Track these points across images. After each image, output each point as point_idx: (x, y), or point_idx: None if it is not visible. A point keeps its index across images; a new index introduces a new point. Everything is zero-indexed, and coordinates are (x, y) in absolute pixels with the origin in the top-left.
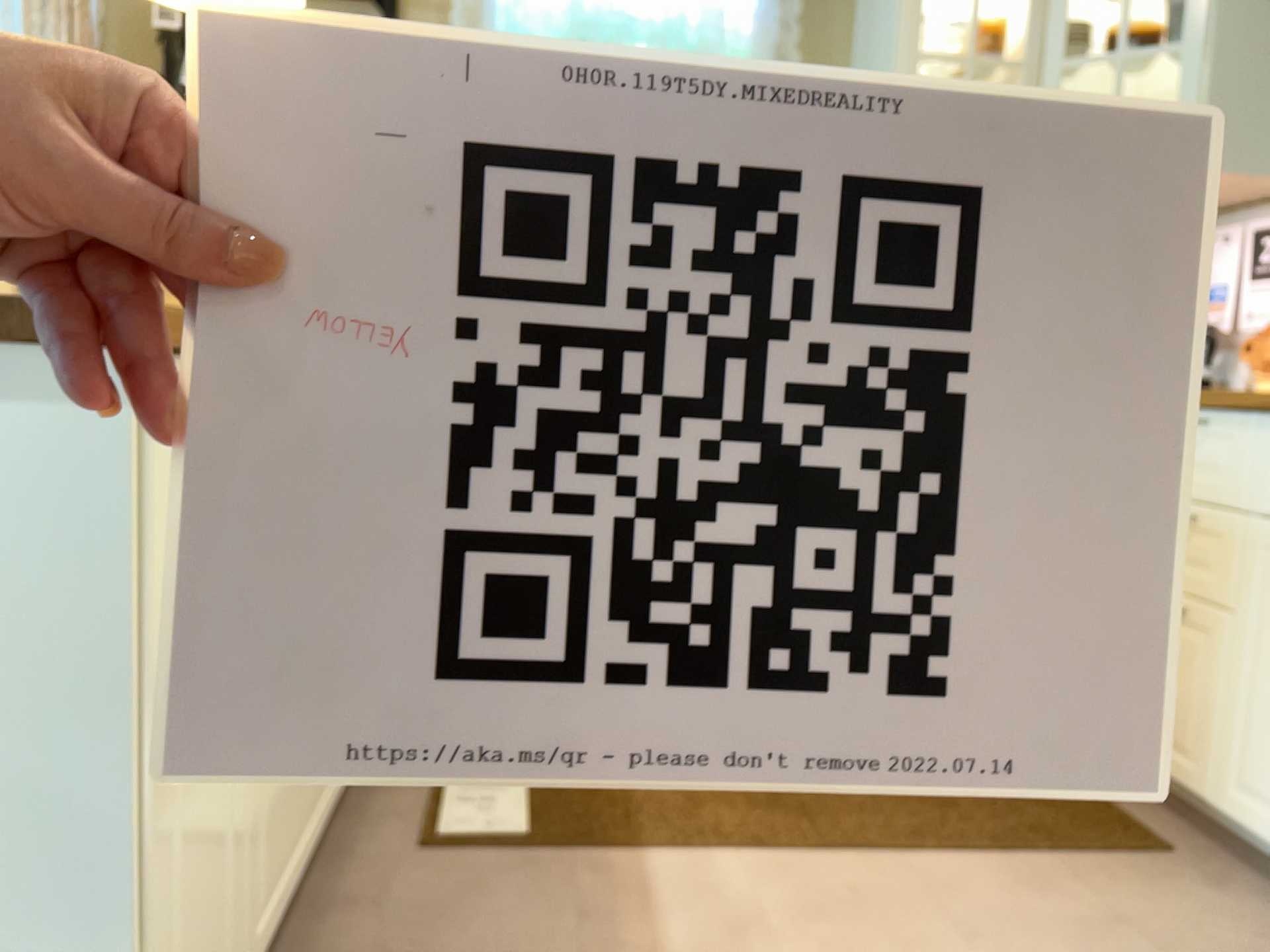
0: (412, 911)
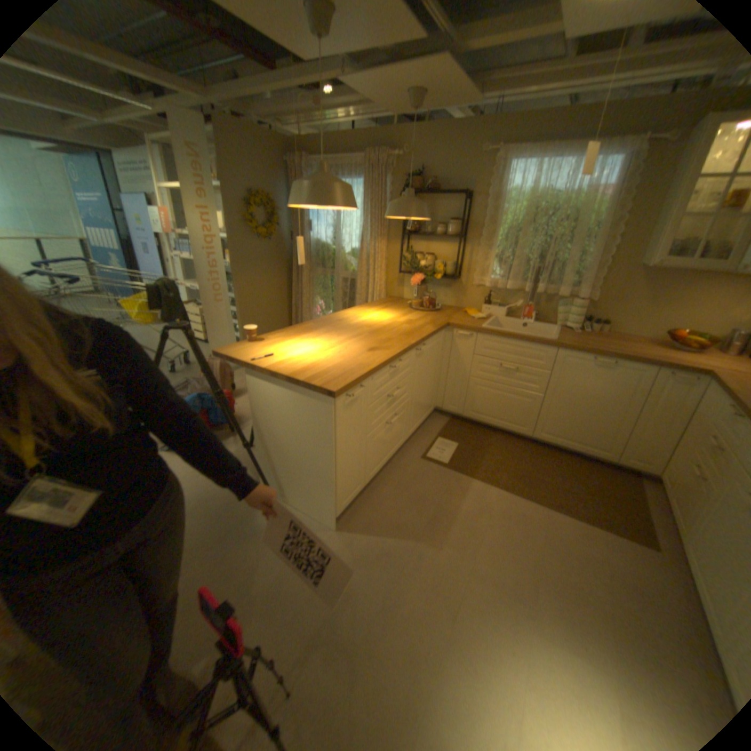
0: (412, 474)
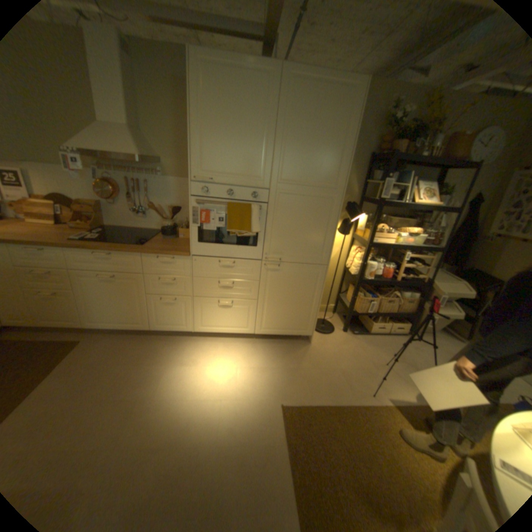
0: None
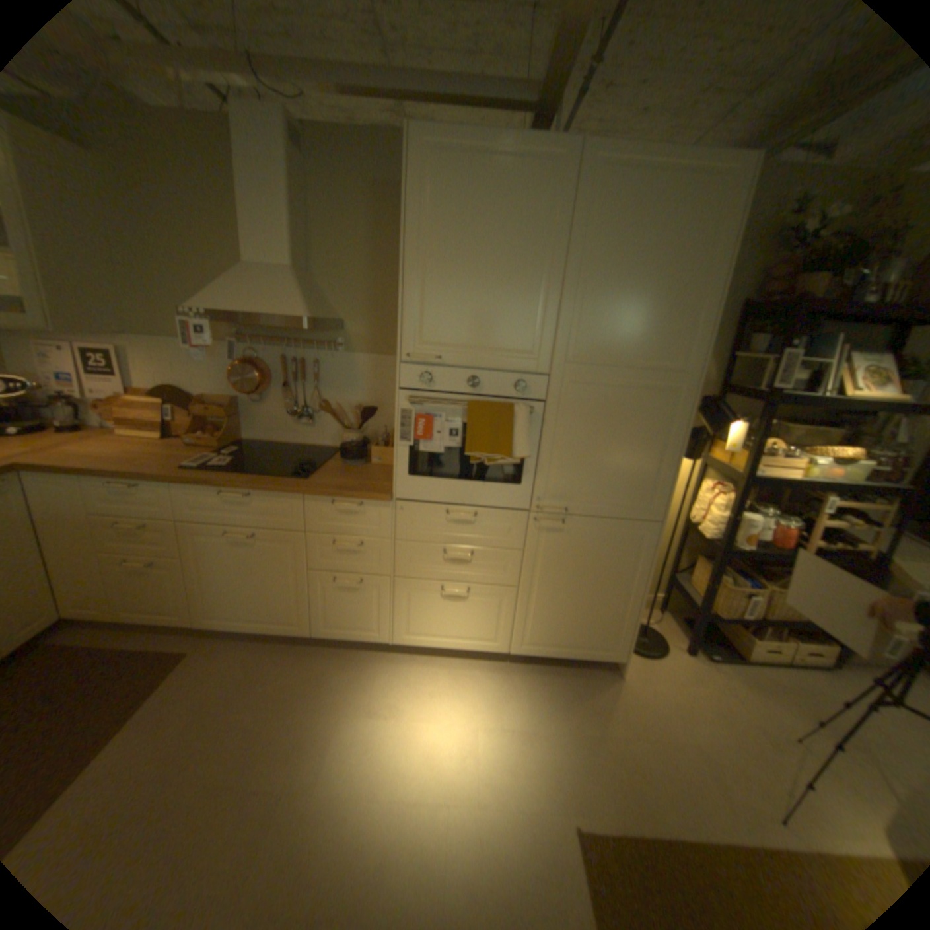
0: None
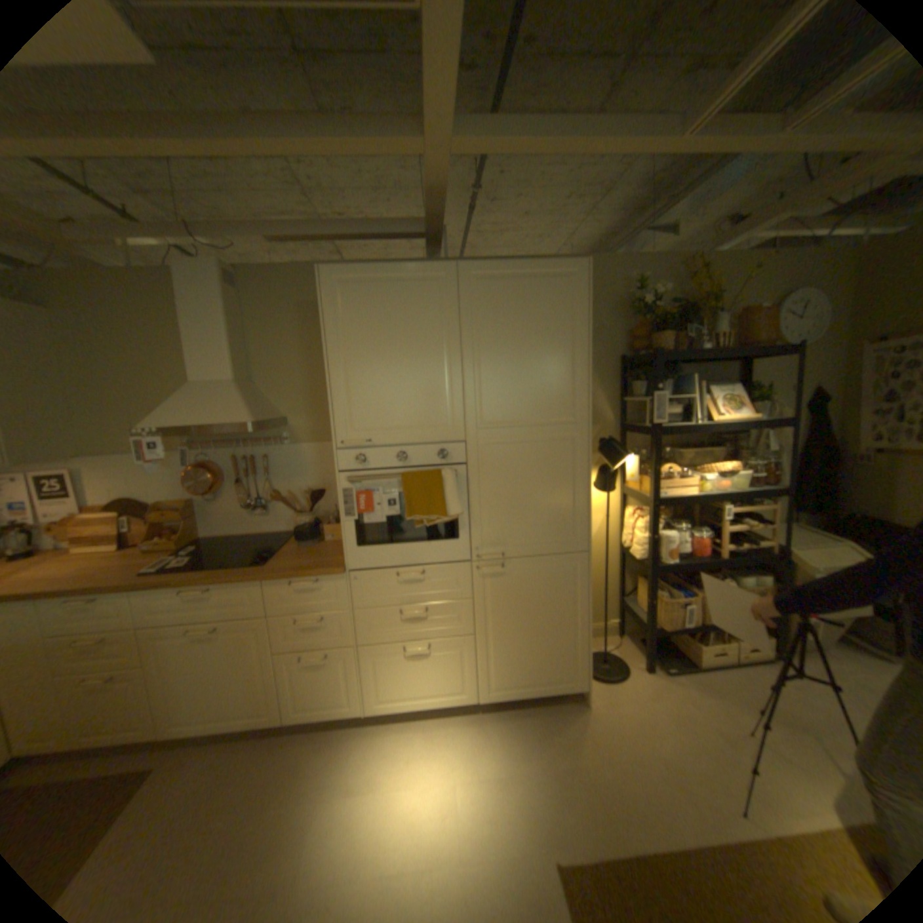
0: None
